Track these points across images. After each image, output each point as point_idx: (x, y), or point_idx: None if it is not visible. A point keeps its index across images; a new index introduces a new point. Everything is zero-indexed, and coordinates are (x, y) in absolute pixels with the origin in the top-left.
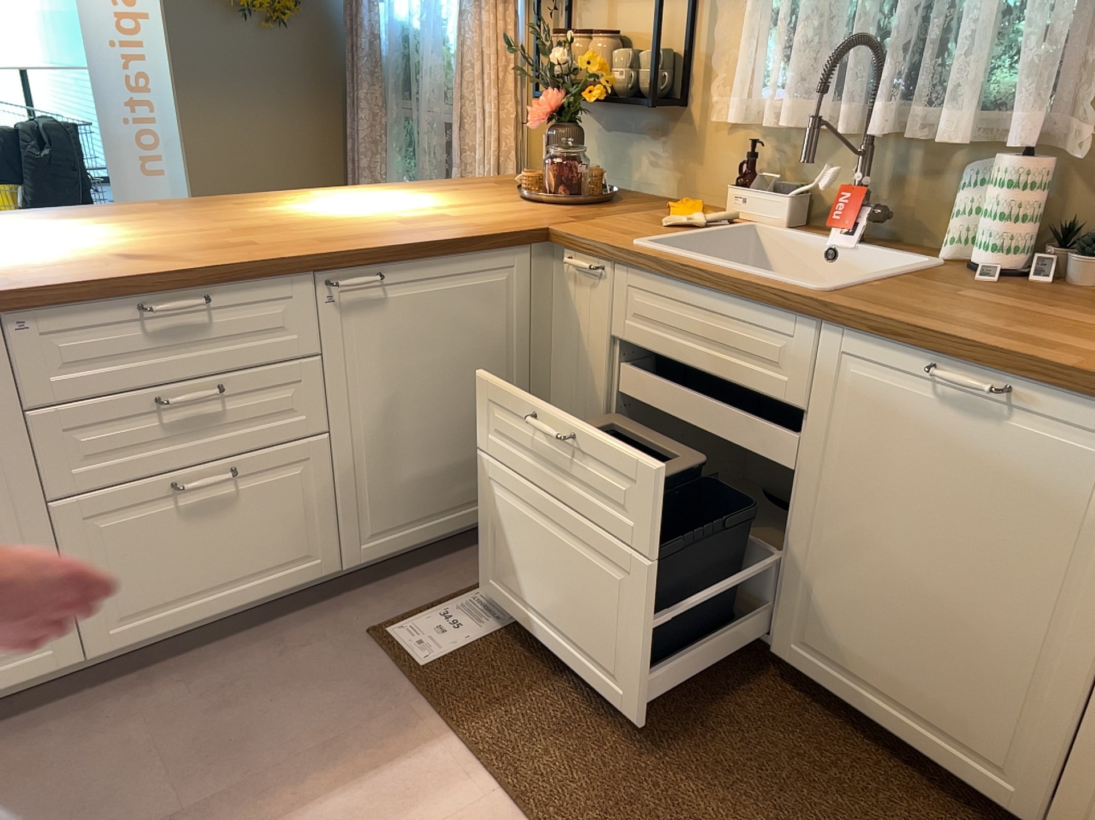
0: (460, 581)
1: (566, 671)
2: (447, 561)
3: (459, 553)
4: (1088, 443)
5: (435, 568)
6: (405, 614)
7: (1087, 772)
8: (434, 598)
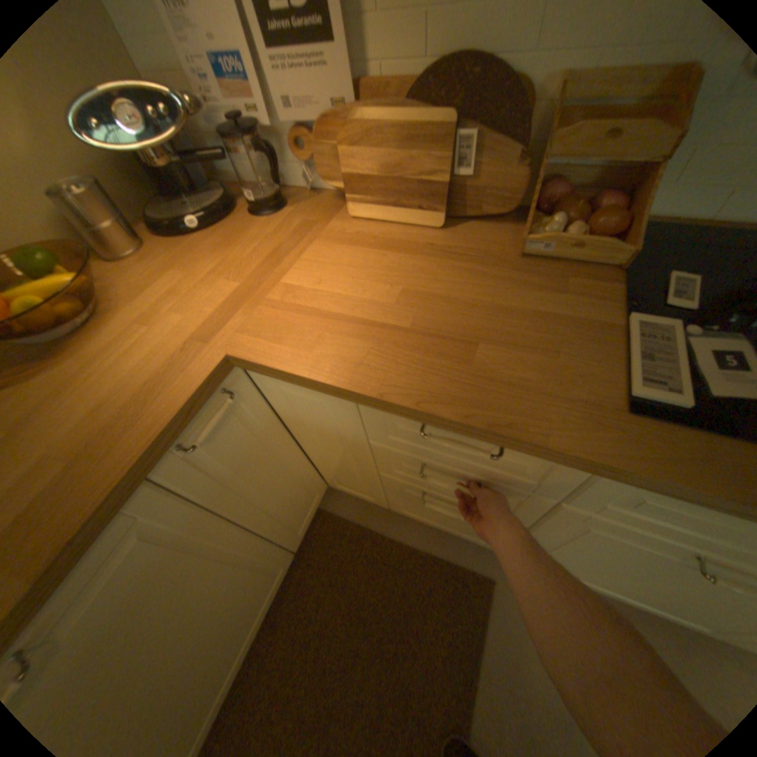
0: None
1: None
2: None
3: None
4: (119, 554)
5: None
6: None
7: (283, 535)
8: None
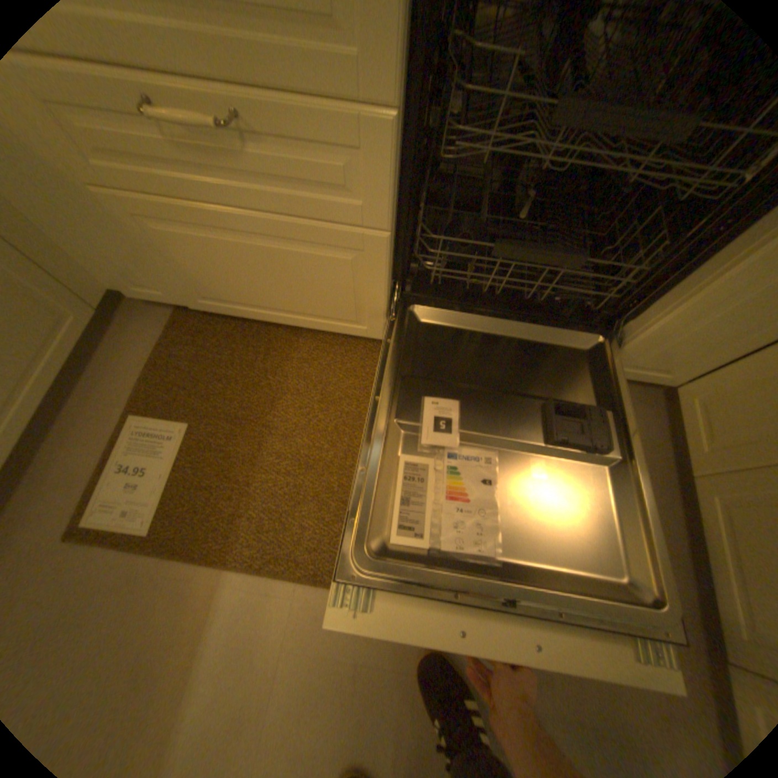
0: (102, 423)
1: (260, 447)
2: (70, 409)
3: (75, 393)
4: None
5: (65, 425)
6: (83, 496)
7: (644, 345)
8: (93, 458)
